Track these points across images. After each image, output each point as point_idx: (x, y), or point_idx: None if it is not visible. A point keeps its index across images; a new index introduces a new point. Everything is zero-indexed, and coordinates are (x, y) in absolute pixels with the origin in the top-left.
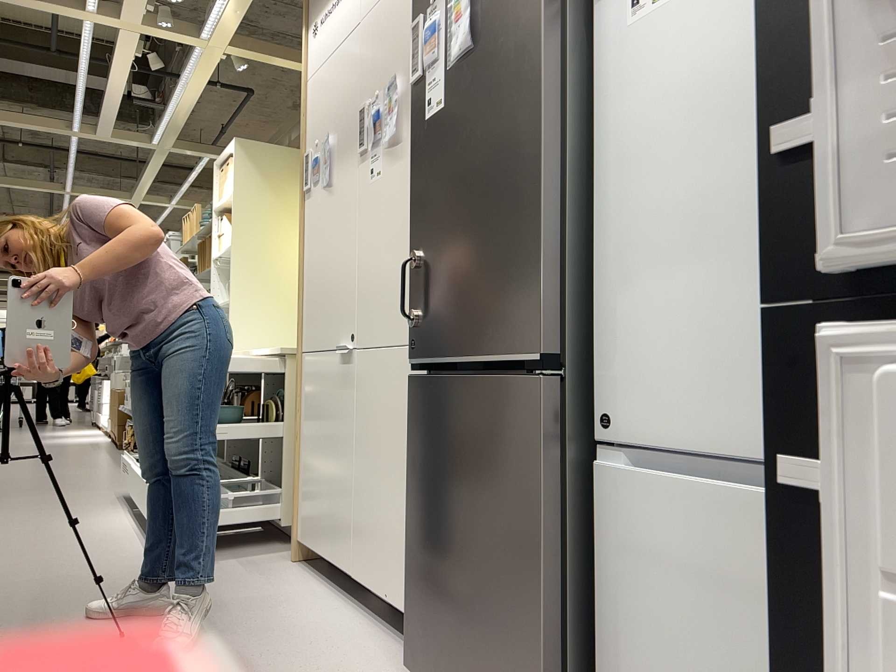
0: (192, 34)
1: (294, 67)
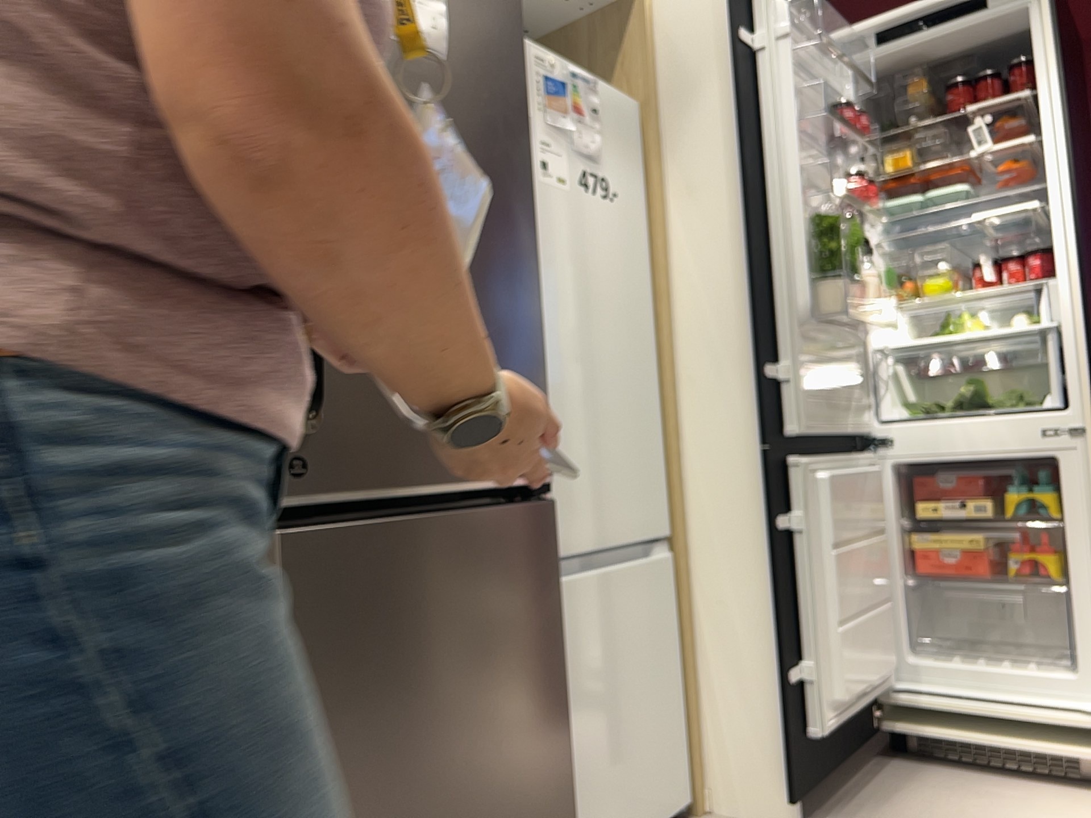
0: None
1: None
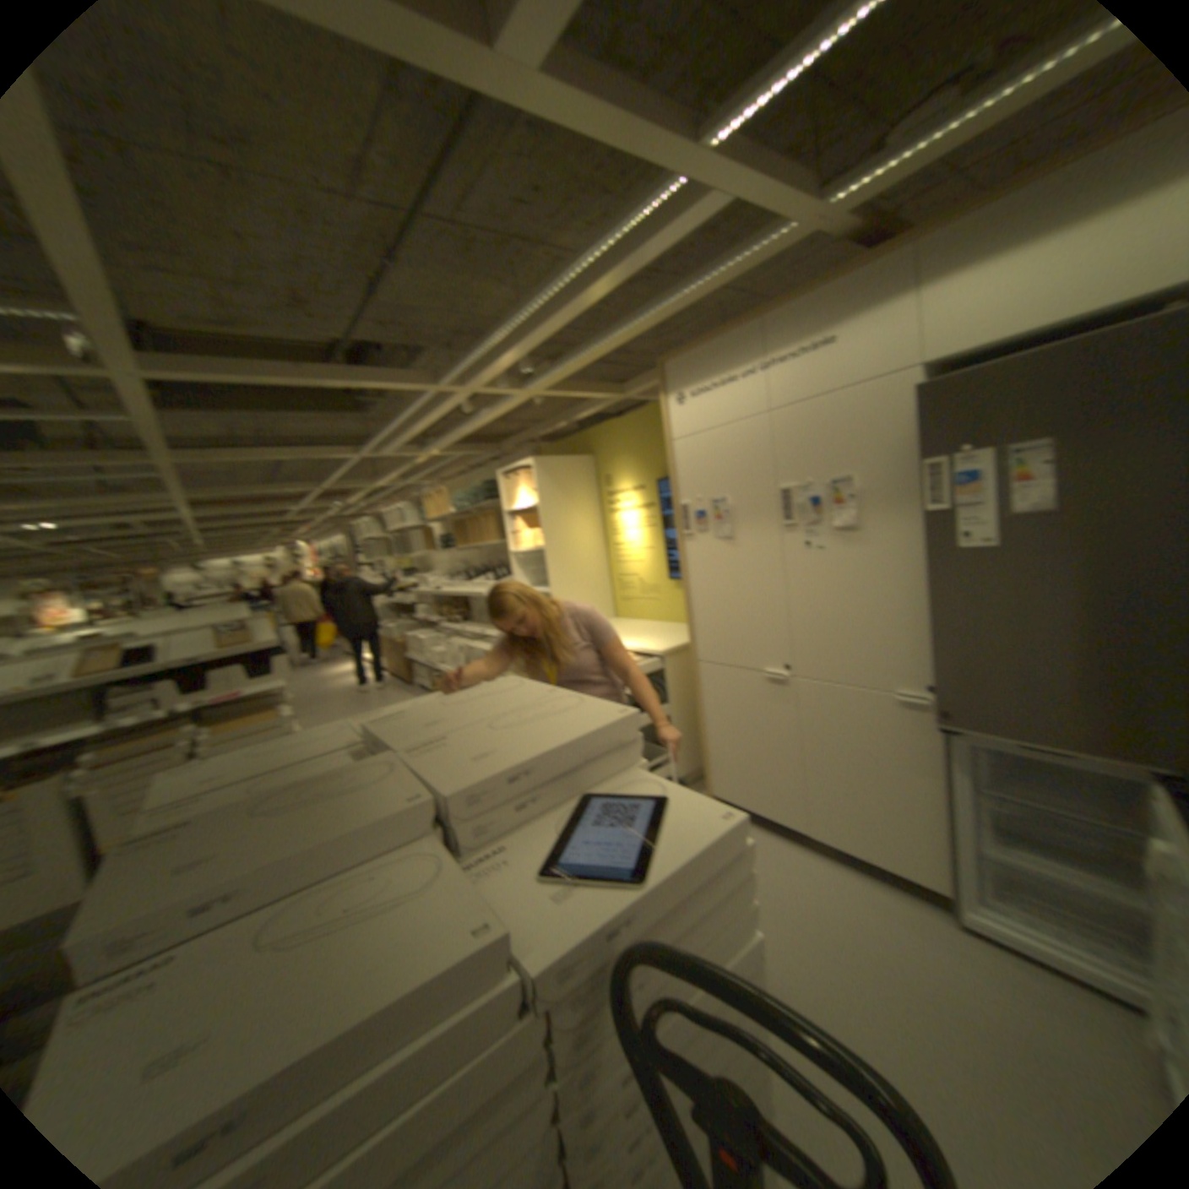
0: (519, 387)
1: (589, 396)
